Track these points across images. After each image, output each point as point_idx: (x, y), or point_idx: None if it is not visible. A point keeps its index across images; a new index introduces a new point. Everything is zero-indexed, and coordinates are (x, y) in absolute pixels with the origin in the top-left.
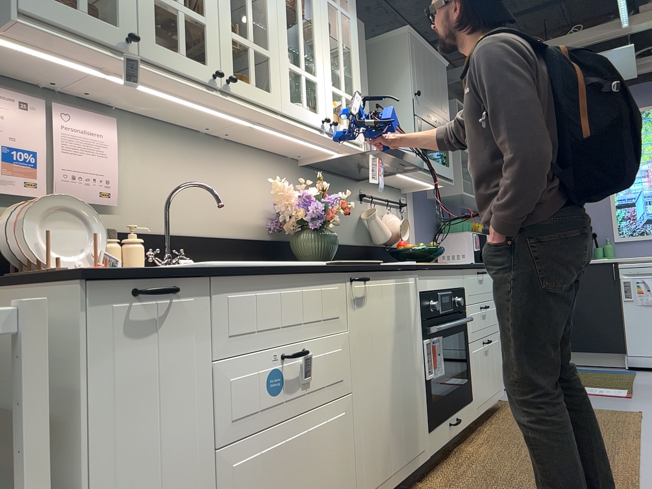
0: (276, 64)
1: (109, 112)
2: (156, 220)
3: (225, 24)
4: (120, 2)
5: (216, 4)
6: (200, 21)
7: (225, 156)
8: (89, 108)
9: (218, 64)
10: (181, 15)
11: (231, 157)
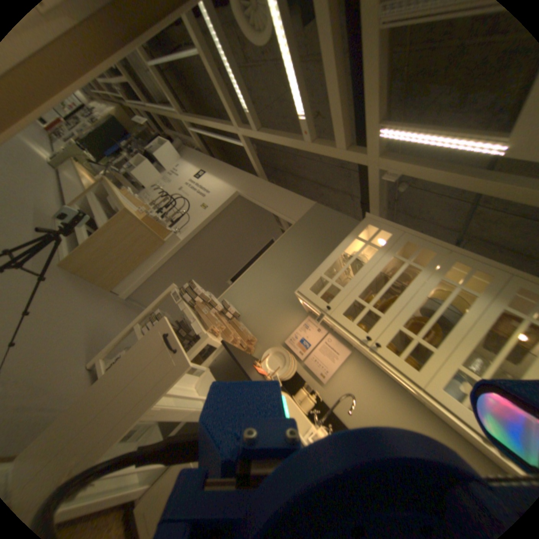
0: (441, 360)
1: (352, 350)
2: (341, 408)
3: (400, 322)
4: (336, 298)
5: (399, 312)
6: (379, 316)
7: (421, 419)
8: (344, 344)
9: (378, 337)
10: (368, 310)
11: (428, 424)
